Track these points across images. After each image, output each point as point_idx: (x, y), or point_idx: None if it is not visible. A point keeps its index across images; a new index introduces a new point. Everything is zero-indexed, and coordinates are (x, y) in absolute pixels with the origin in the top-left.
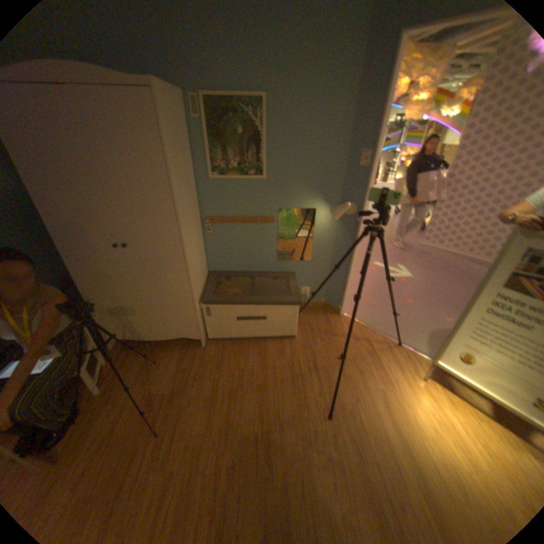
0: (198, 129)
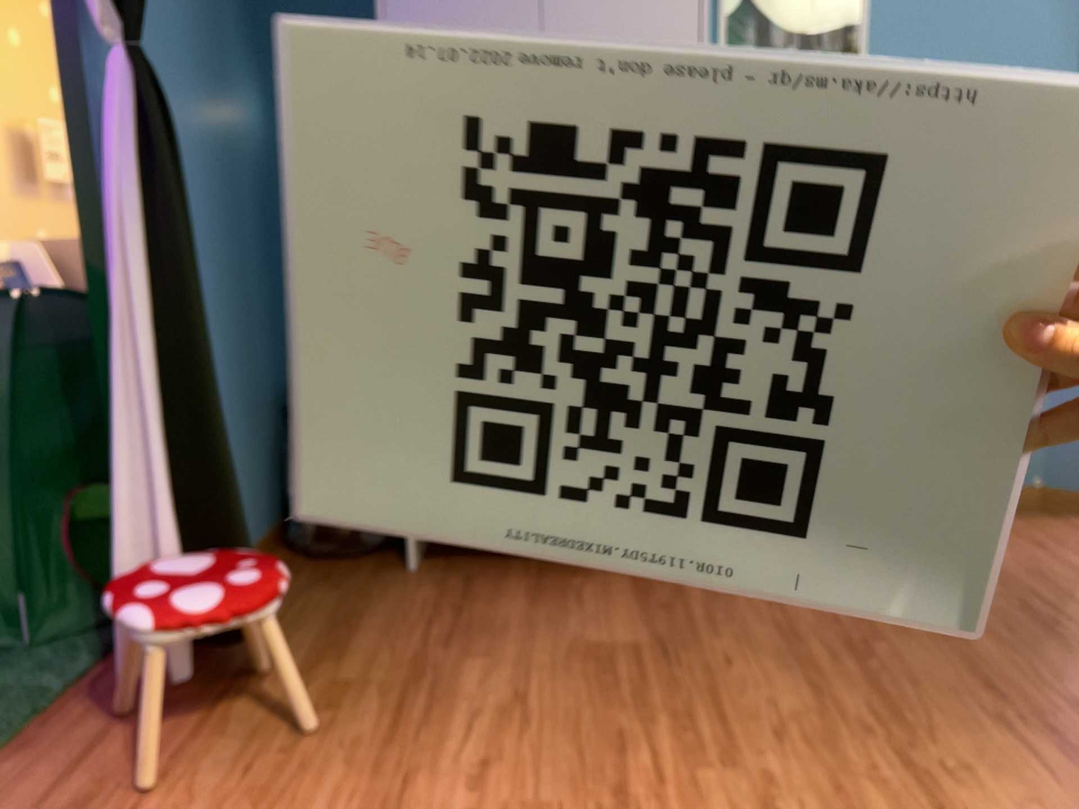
0: None
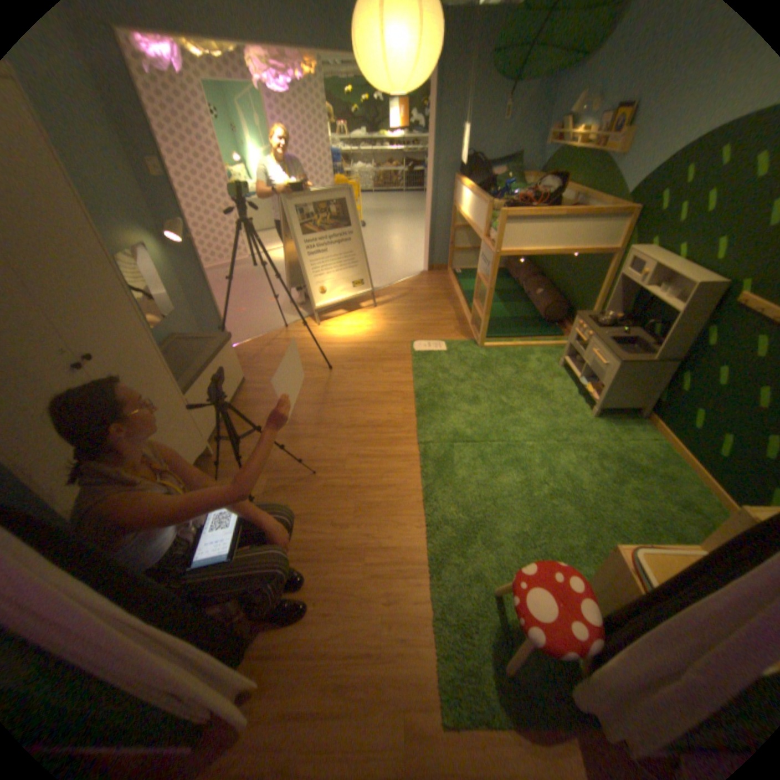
0: None
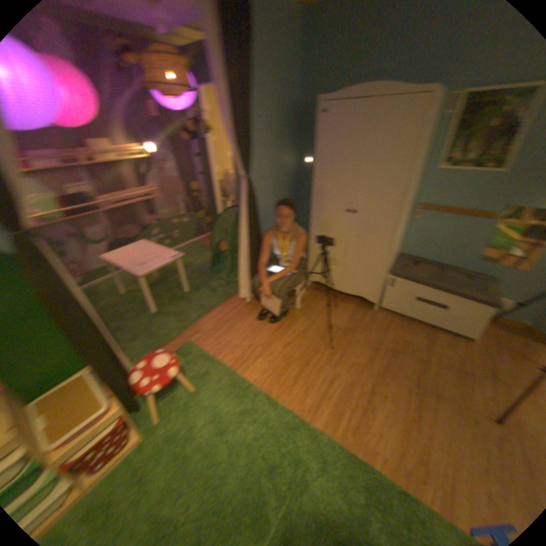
0: (447, 124)
